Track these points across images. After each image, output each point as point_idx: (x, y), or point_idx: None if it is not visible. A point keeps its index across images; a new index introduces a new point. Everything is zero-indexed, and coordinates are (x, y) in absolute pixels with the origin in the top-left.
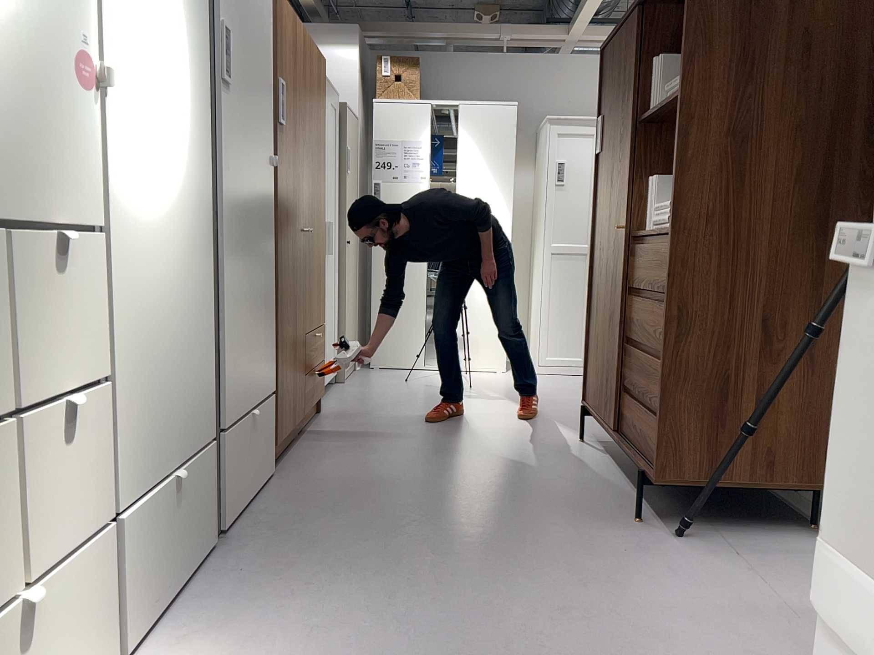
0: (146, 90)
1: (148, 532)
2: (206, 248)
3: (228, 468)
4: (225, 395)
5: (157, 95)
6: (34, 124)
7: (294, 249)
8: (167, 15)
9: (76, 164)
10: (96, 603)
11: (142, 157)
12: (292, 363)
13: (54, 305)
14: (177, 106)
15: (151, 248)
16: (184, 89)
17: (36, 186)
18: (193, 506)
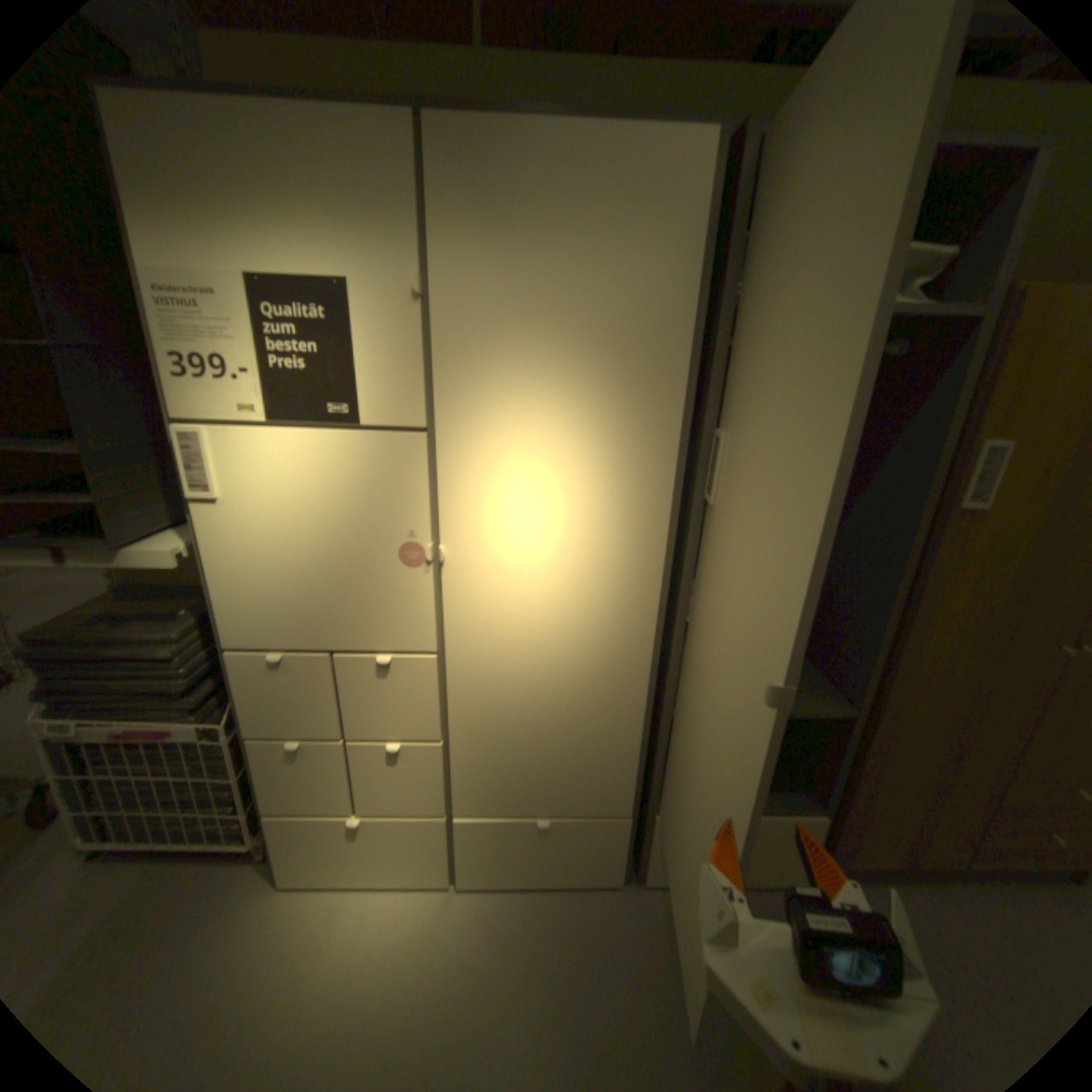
0: (521, 548)
1: (496, 839)
2: (652, 666)
3: (666, 847)
4: (667, 792)
5: (541, 549)
6: (364, 598)
7: (995, 675)
8: (571, 471)
9: (411, 616)
10: (428, 849)
11: (510, 601)
12: (931, 805)
13: (385, 695)
14: (584, 550)
15: (519, 666)
16: (604, 532)
17: (368, 632)
18: (579, 850)
